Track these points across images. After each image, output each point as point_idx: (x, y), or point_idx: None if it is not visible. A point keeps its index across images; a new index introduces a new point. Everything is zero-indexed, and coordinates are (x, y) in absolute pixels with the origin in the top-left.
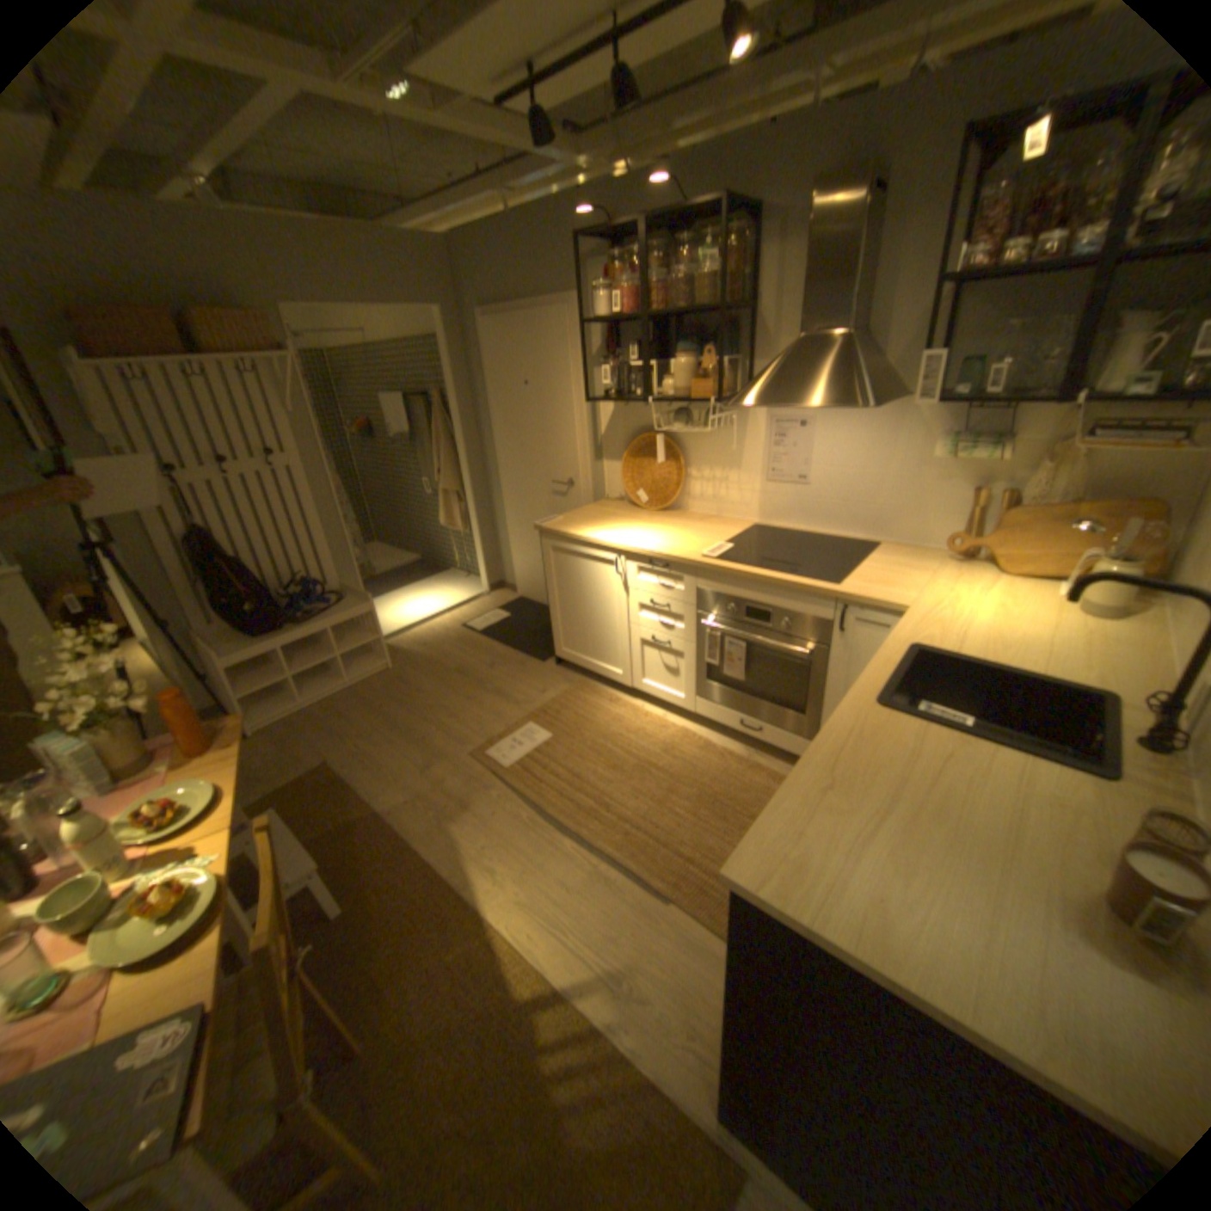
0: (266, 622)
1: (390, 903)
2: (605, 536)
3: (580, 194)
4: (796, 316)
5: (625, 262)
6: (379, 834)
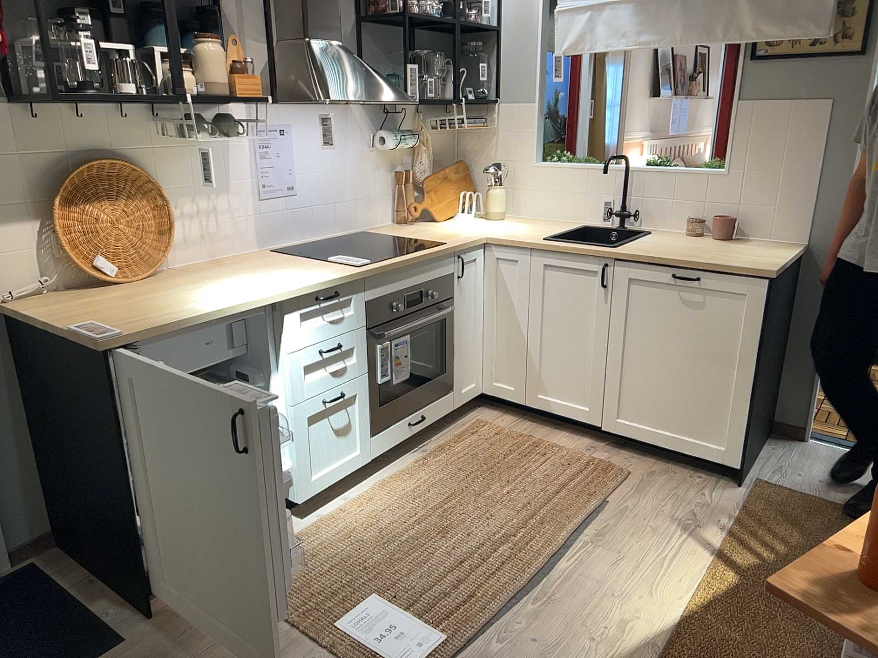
0: None
1: None
2: (235, 298)
3: None
4: (258, 22)
5: None
6: None
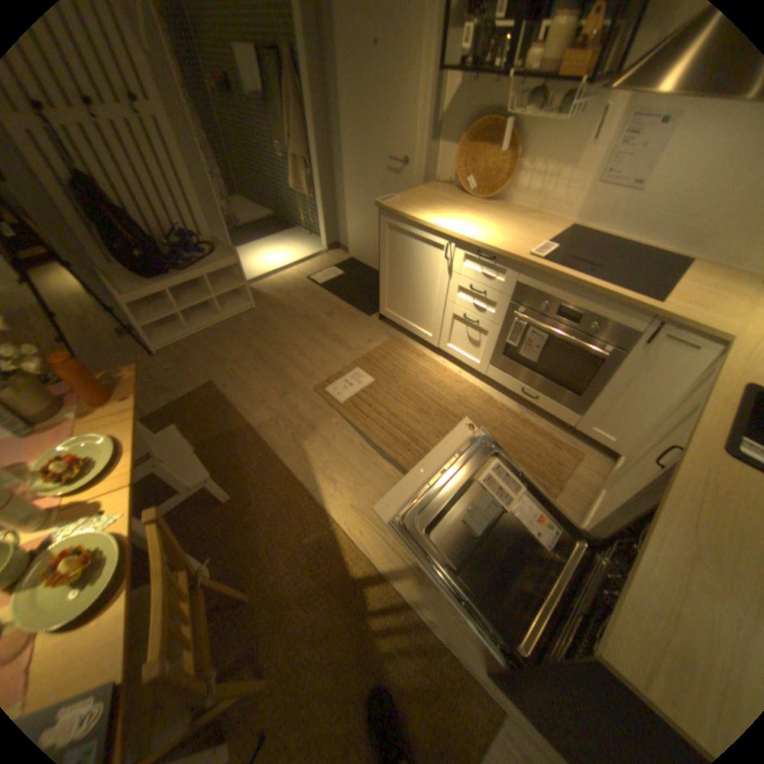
0: (155, 264)
1: (263, 495)
2: (440, 221)
3: None
4: None
5: None
6: (253, 441)
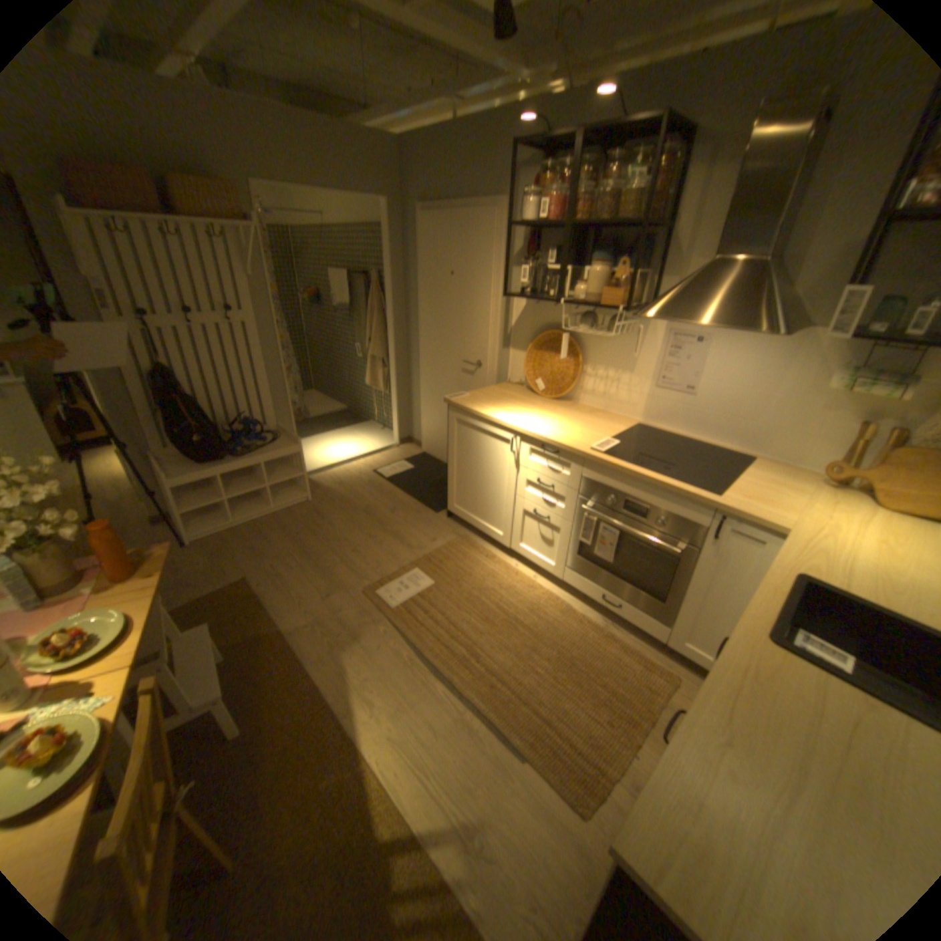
0: (210, 450)
1: (279, 720)
2: (505, 417)
3: (523, 105)
4: (711, 238)
5: (556, 172)
6: (279, 652)
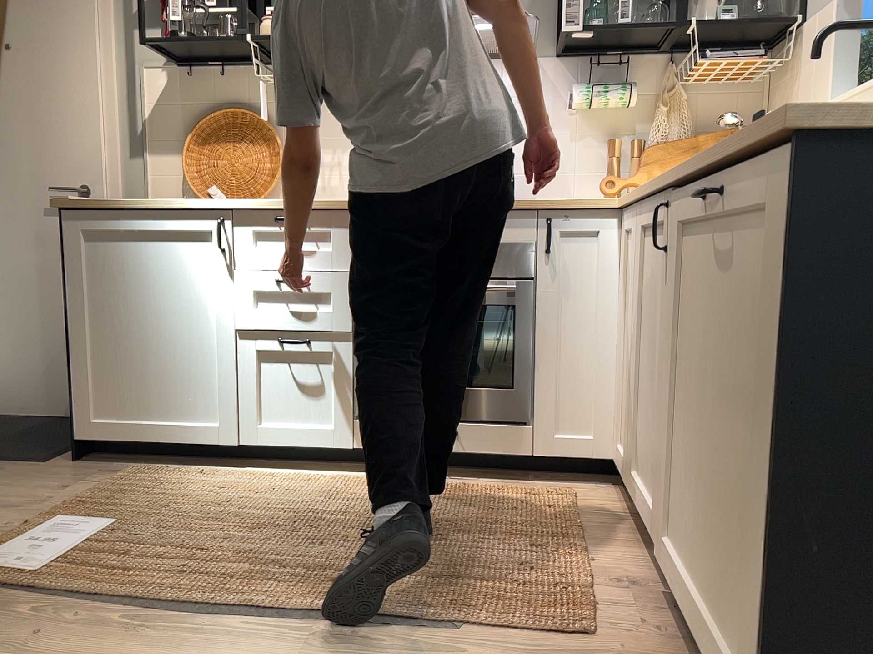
0: None
1: None
2: (192, 201)
3: None
4: None
5: None
6: None
